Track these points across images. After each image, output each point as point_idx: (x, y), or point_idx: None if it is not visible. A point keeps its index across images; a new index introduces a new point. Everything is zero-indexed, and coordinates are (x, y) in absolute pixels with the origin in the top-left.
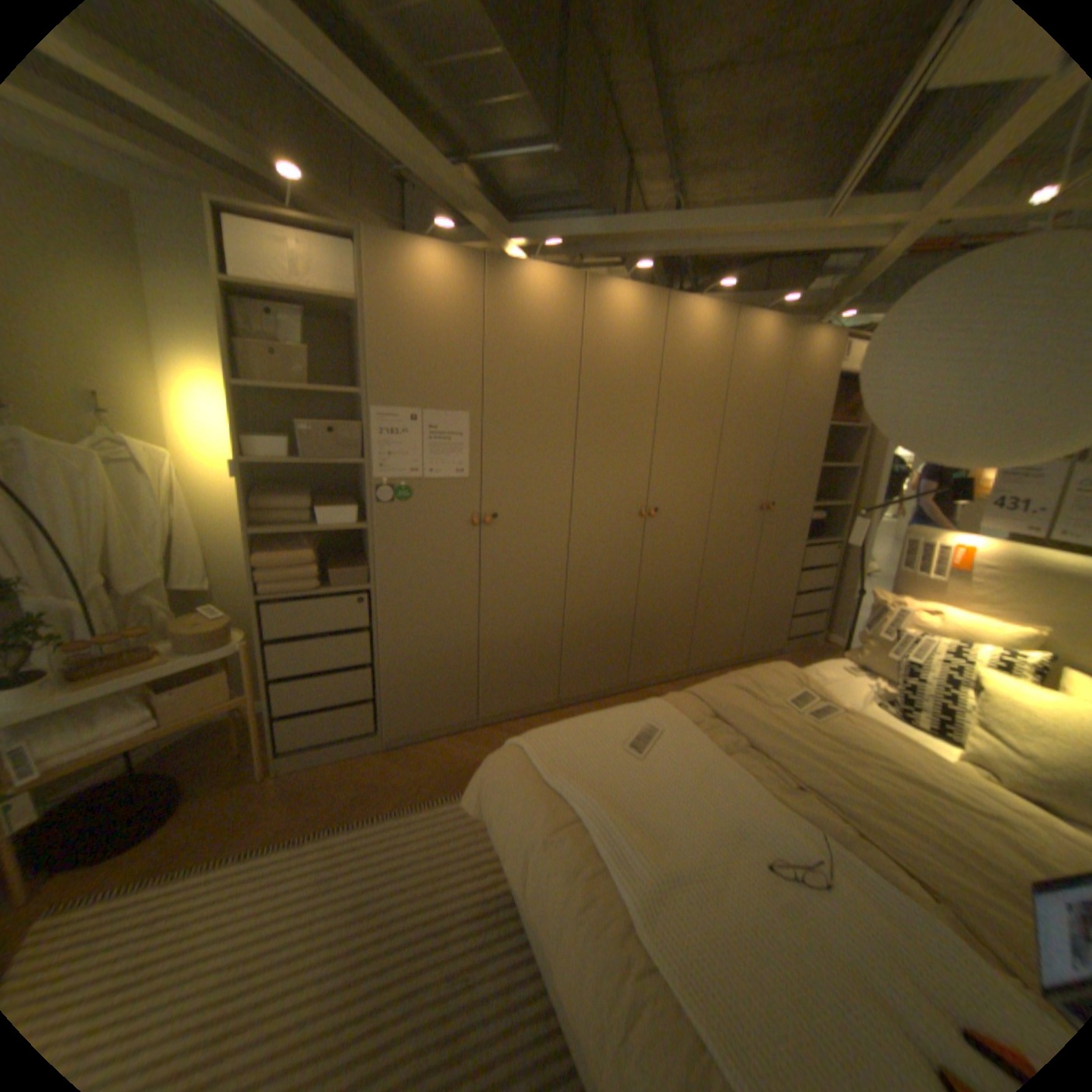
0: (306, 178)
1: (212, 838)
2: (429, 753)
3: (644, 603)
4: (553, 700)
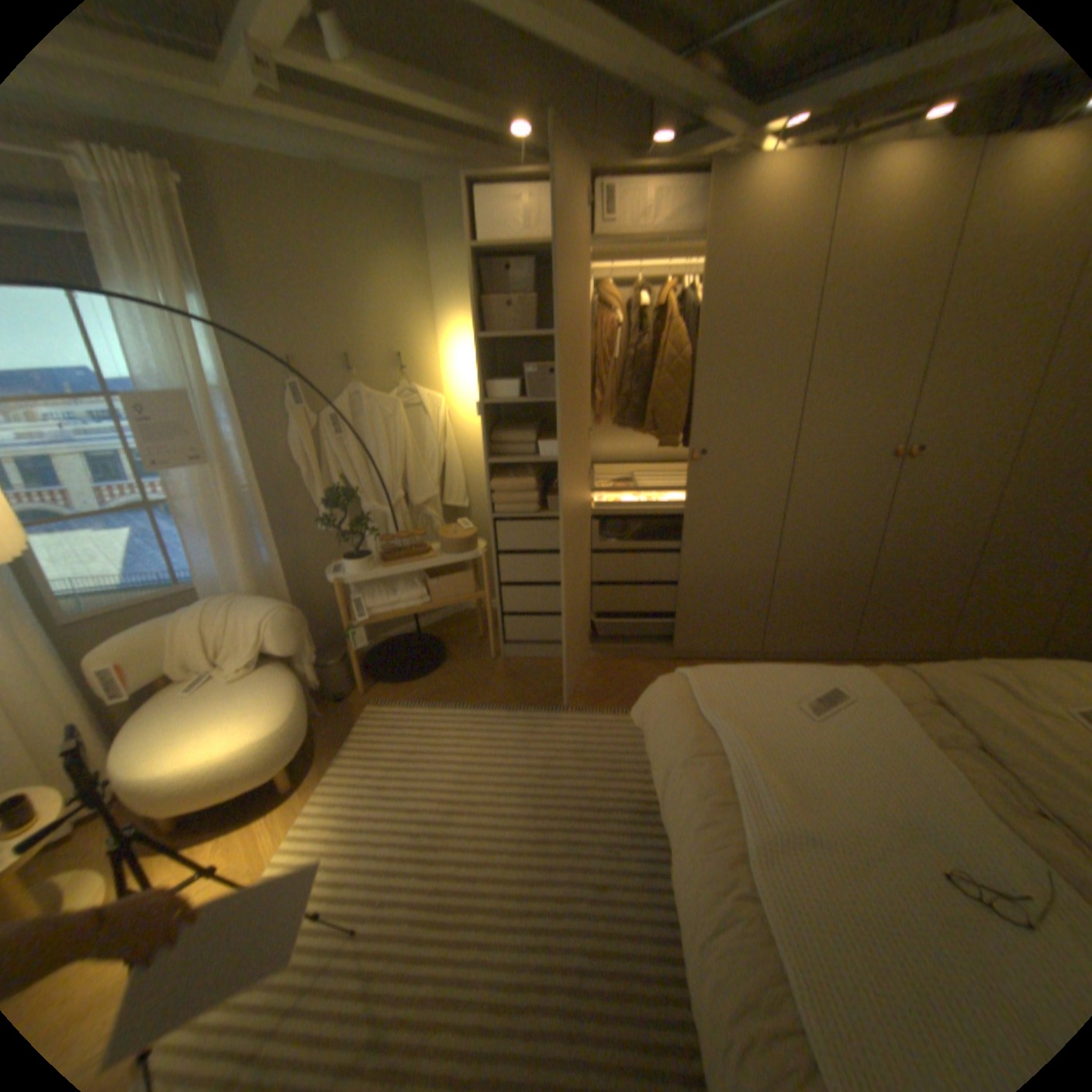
0: (545, 125)
1: (459, 689)
2: (623, 670)
3: (891, 562)
4: (756, 650)
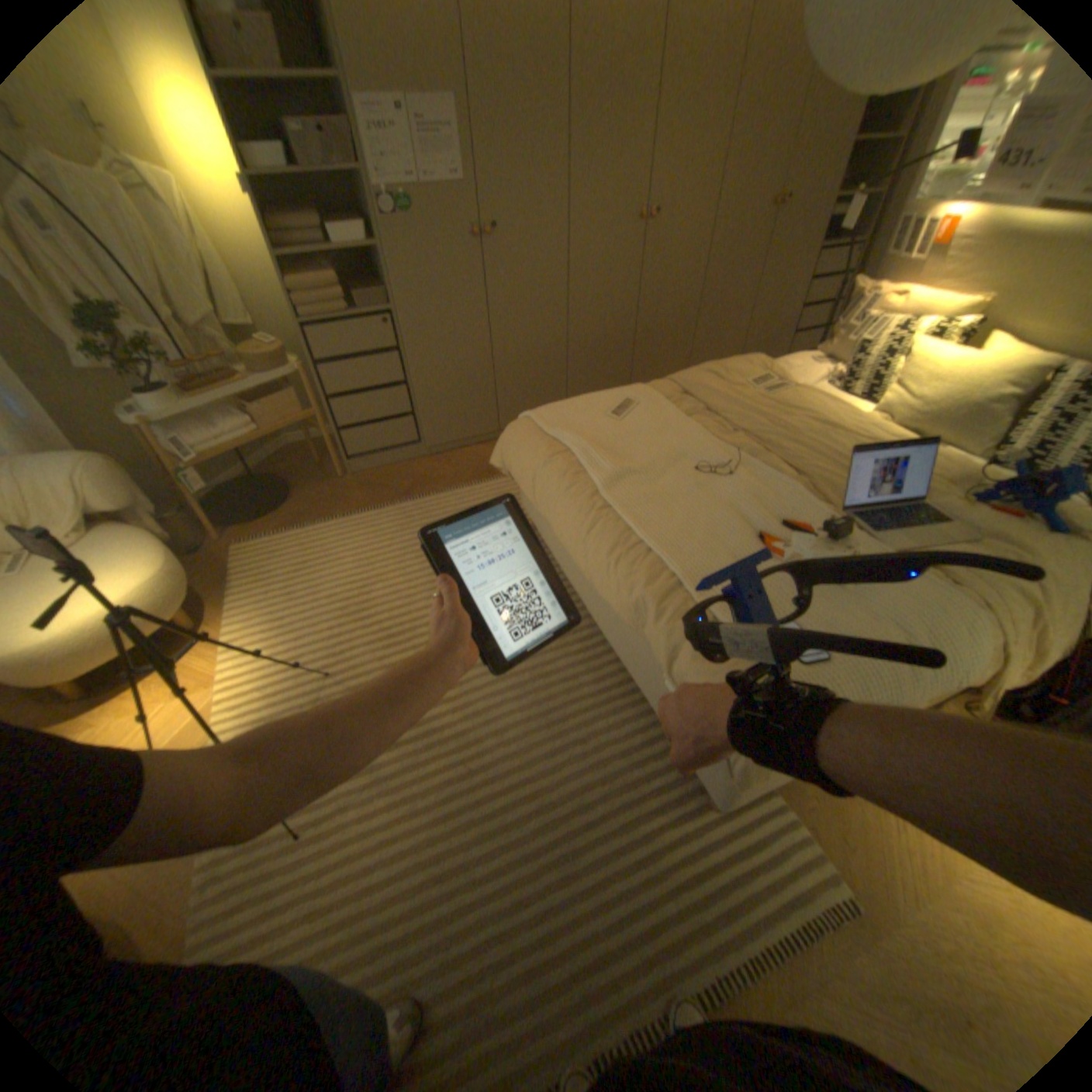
0: None
1: (319, 508)
2: (462, 456)
3: (643, 319)
4: None
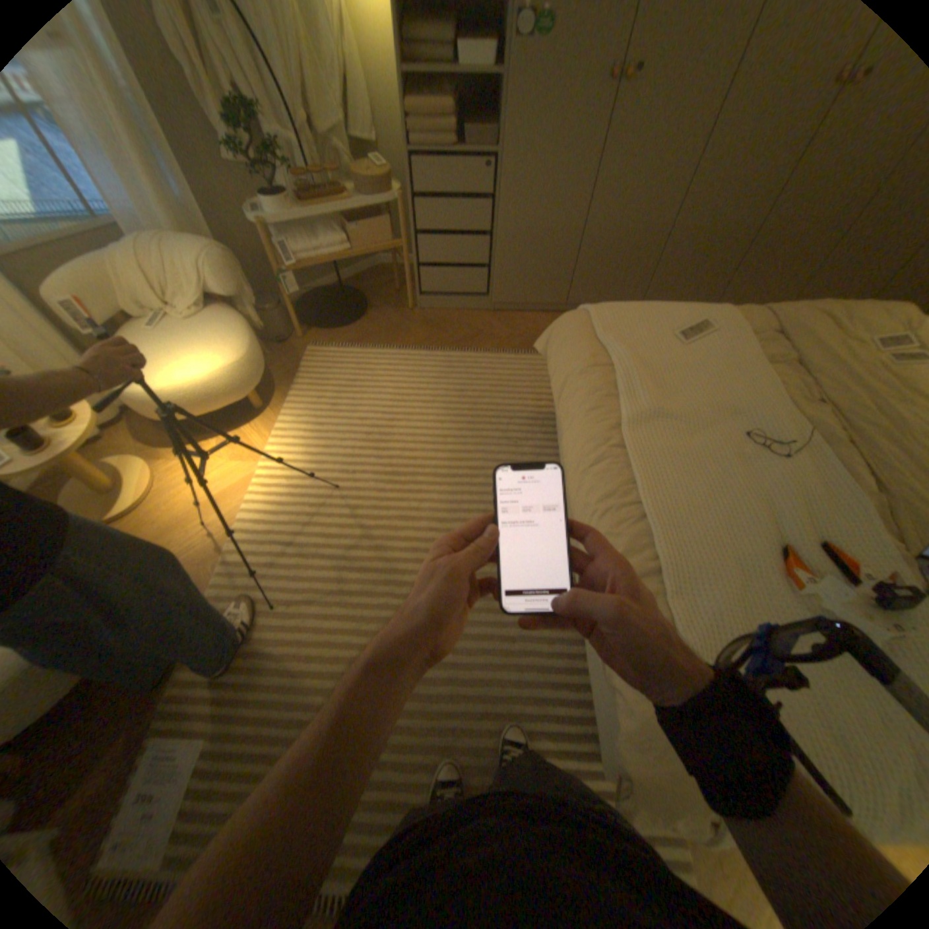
0: None
1: (384, 334)
2: (522, 320)
3: (778, 218)
4: None
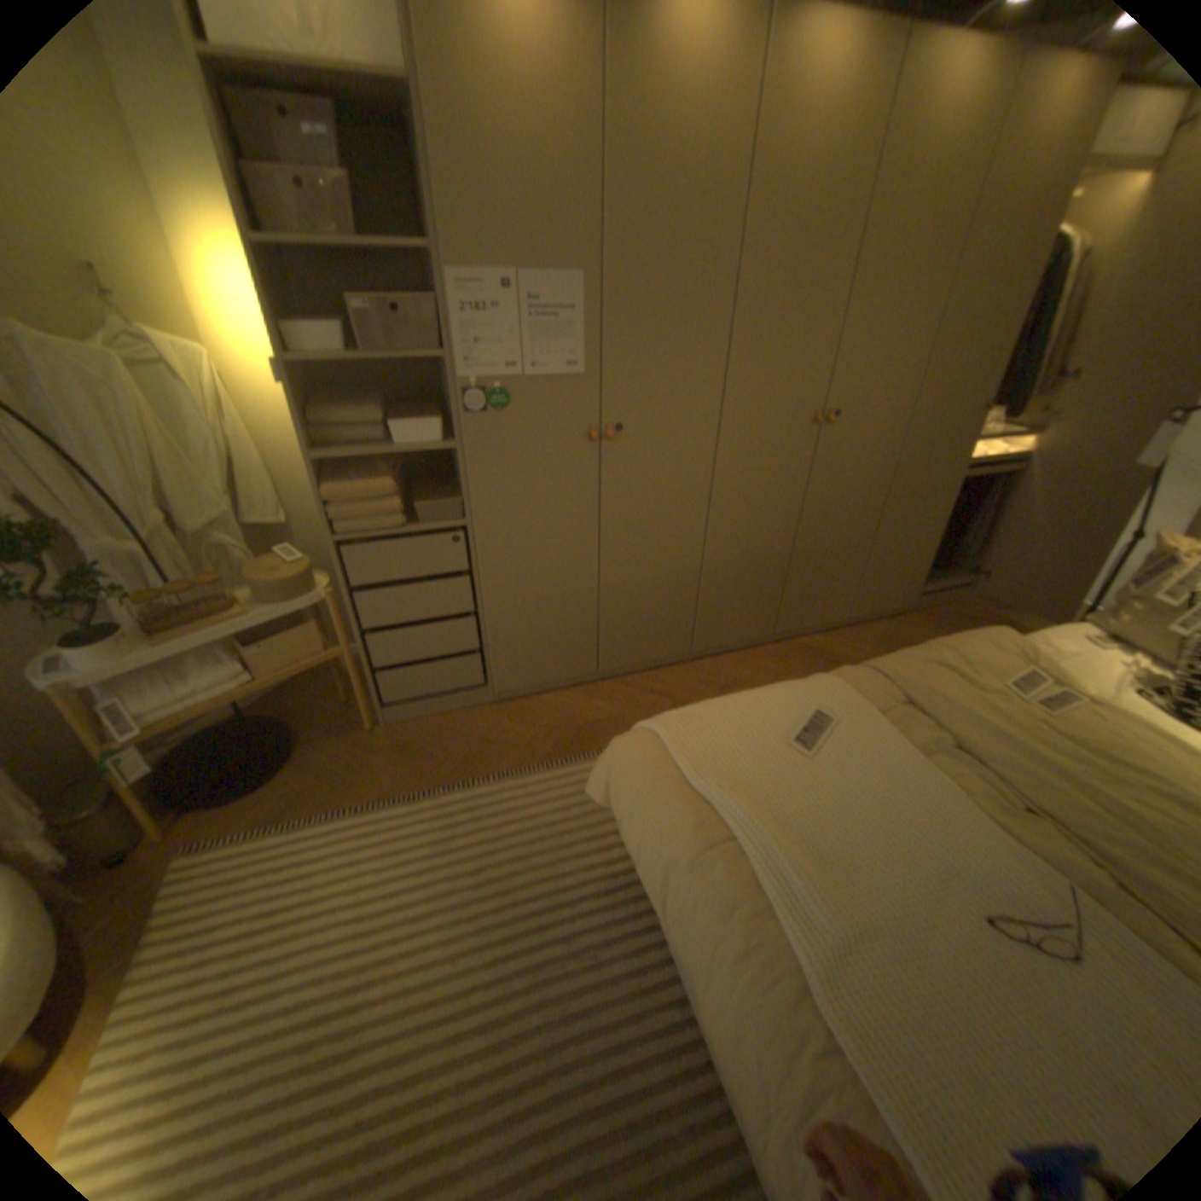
0: None
1: (327, 788)
2: (545, 707)
3: (806, 538)
4: (685, 652)
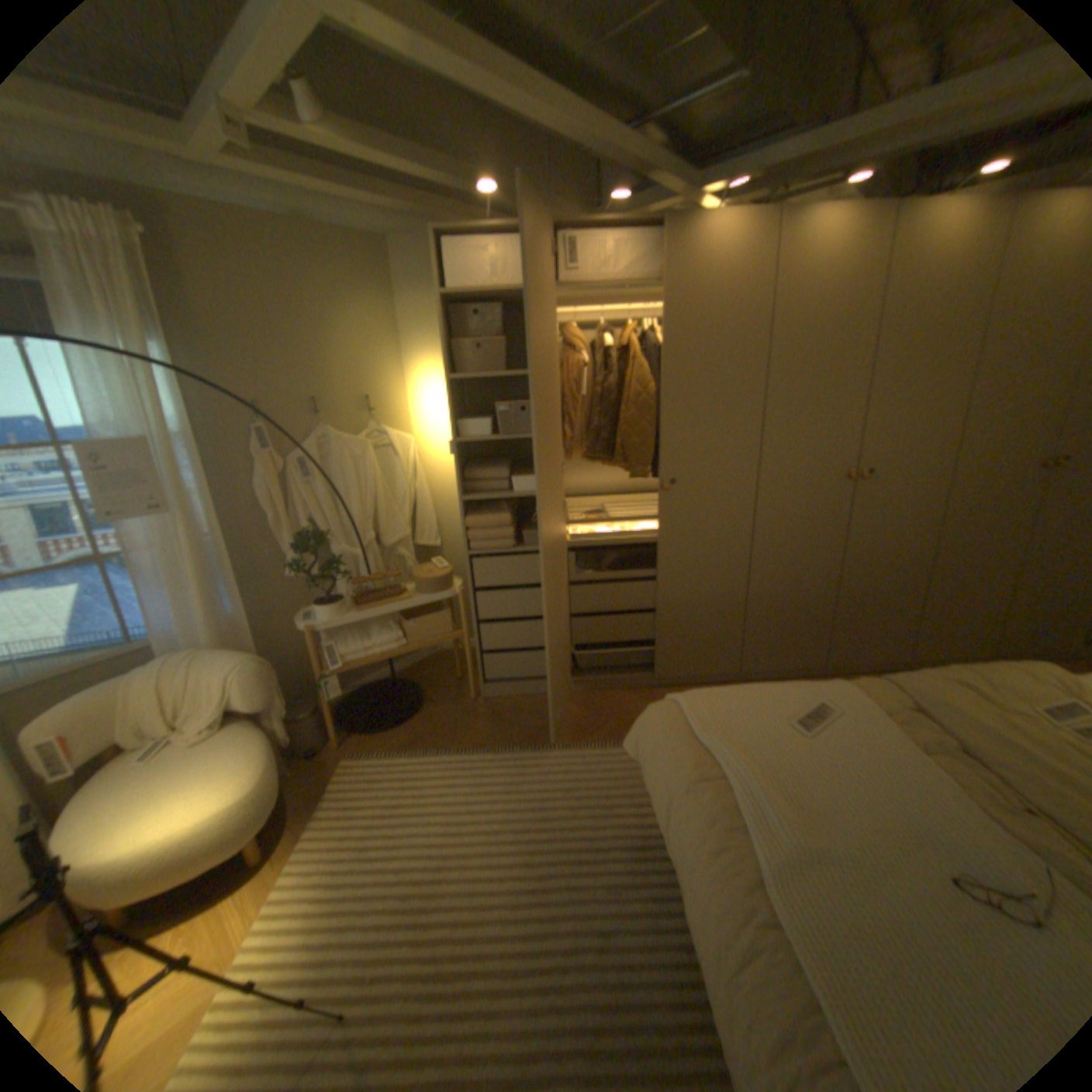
0: (506, 182)
1: (440, 734)
2: (607, 702)
3: (853, 579)
4: (735, 672)
